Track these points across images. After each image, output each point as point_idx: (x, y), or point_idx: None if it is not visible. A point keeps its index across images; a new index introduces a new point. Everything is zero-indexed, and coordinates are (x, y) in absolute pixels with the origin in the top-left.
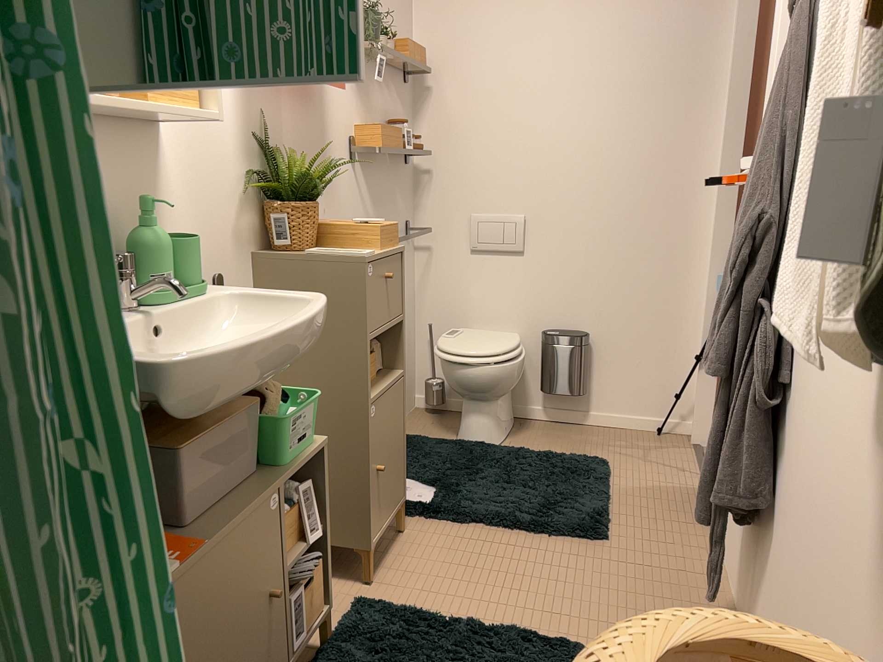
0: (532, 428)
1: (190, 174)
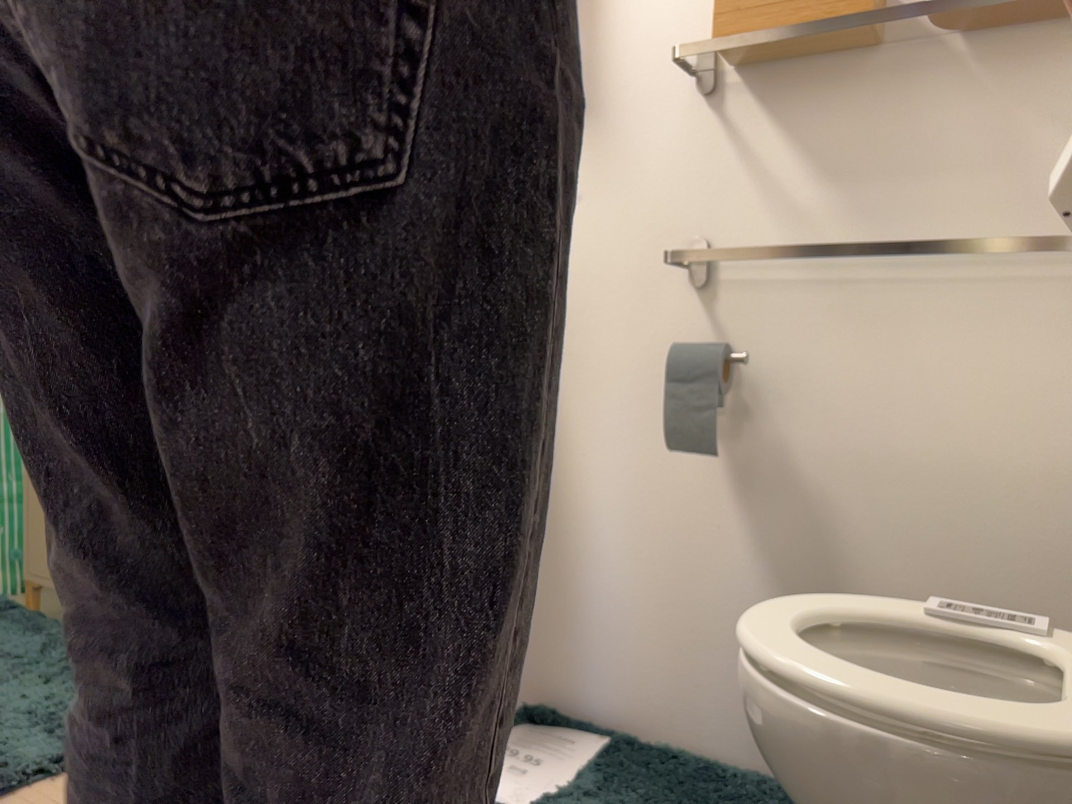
0: None
1: None
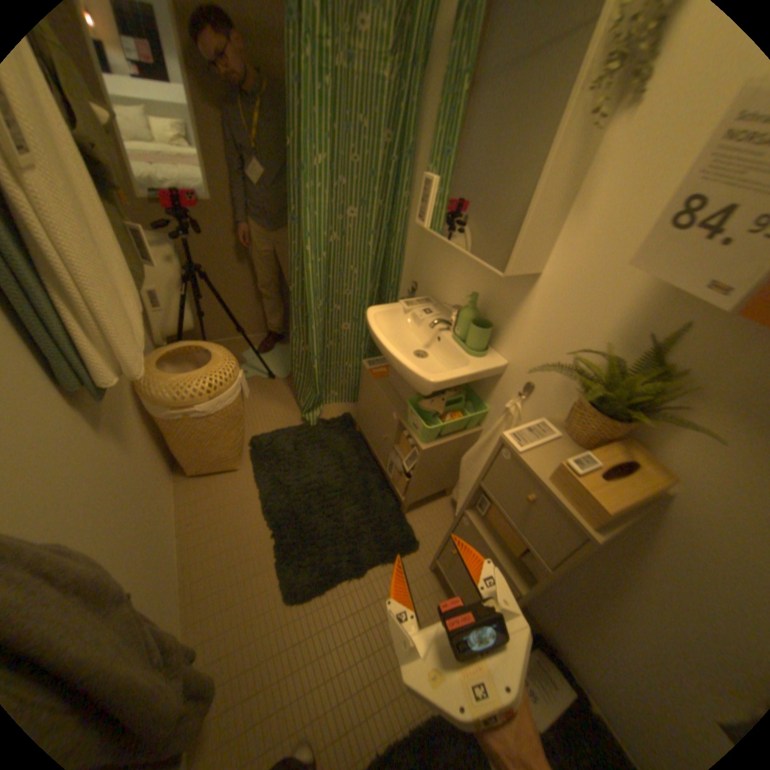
0: None
1: (544, 310)
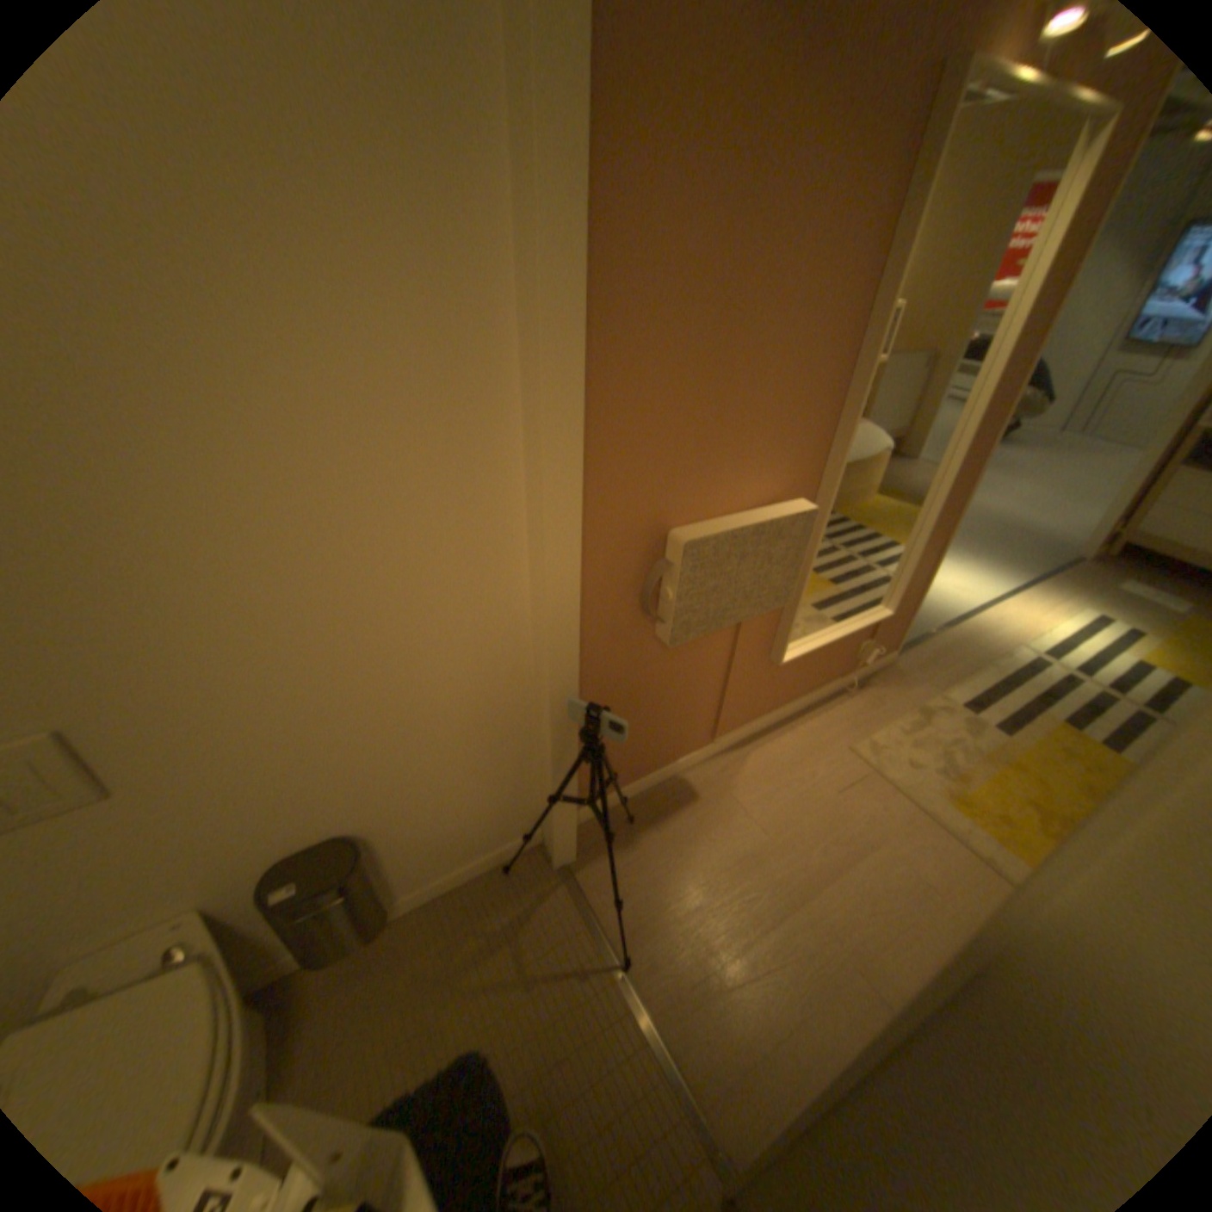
0: (298, 1012)
1: None
